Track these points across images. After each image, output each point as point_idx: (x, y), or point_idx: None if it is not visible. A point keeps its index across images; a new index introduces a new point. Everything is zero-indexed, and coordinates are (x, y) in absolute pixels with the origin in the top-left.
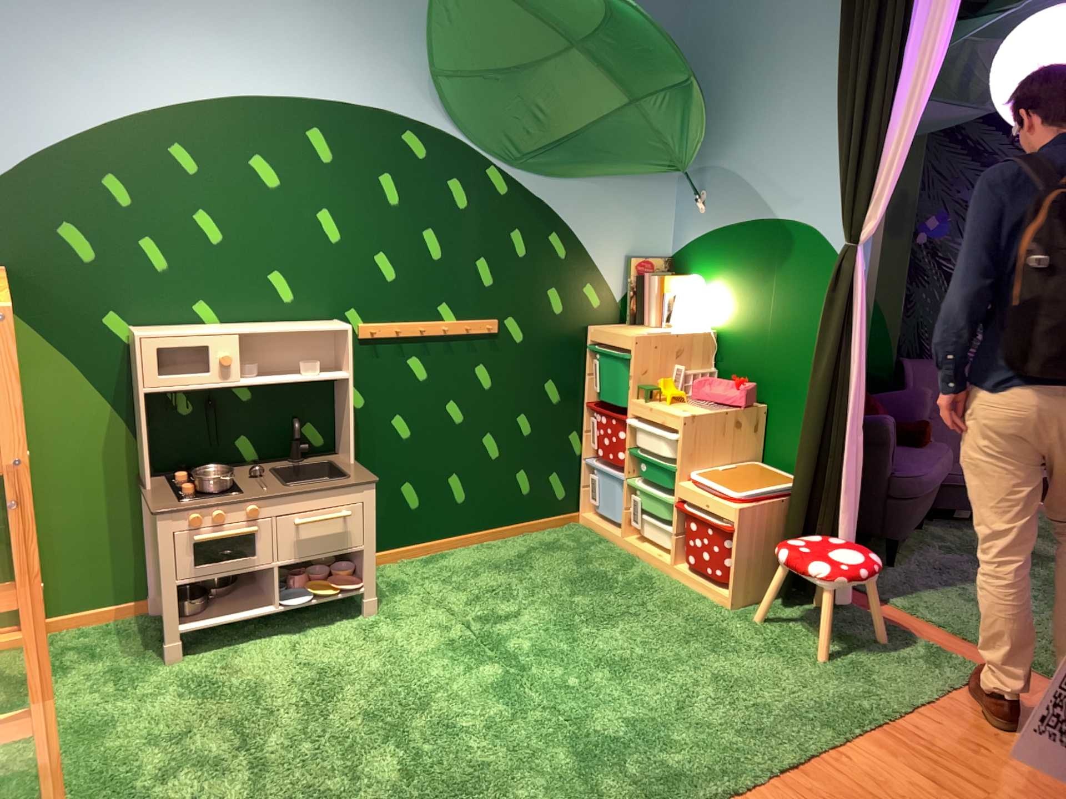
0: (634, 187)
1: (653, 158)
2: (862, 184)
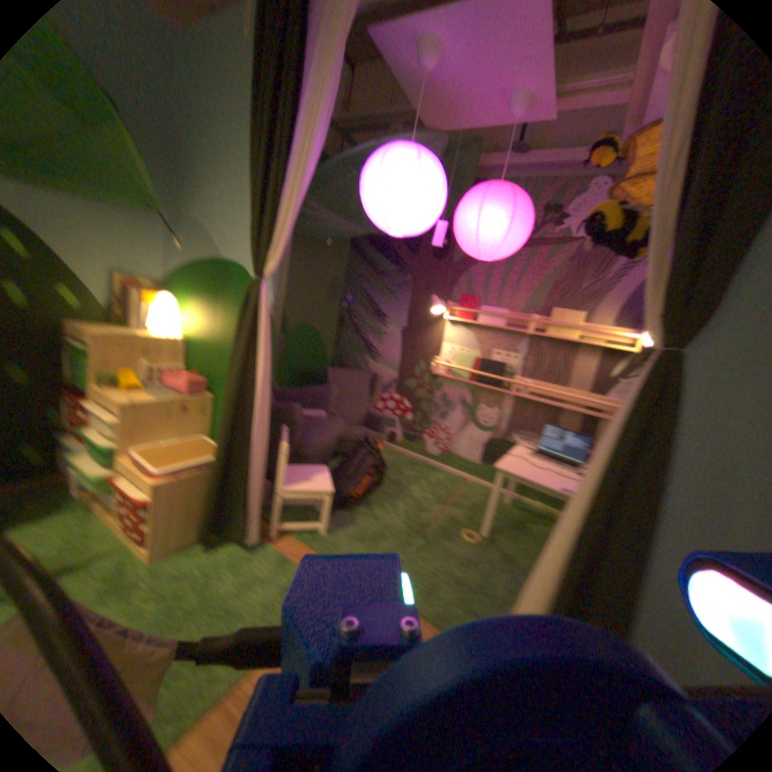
0: (116, 212)
1: (123, 184)
2: (269, 224)
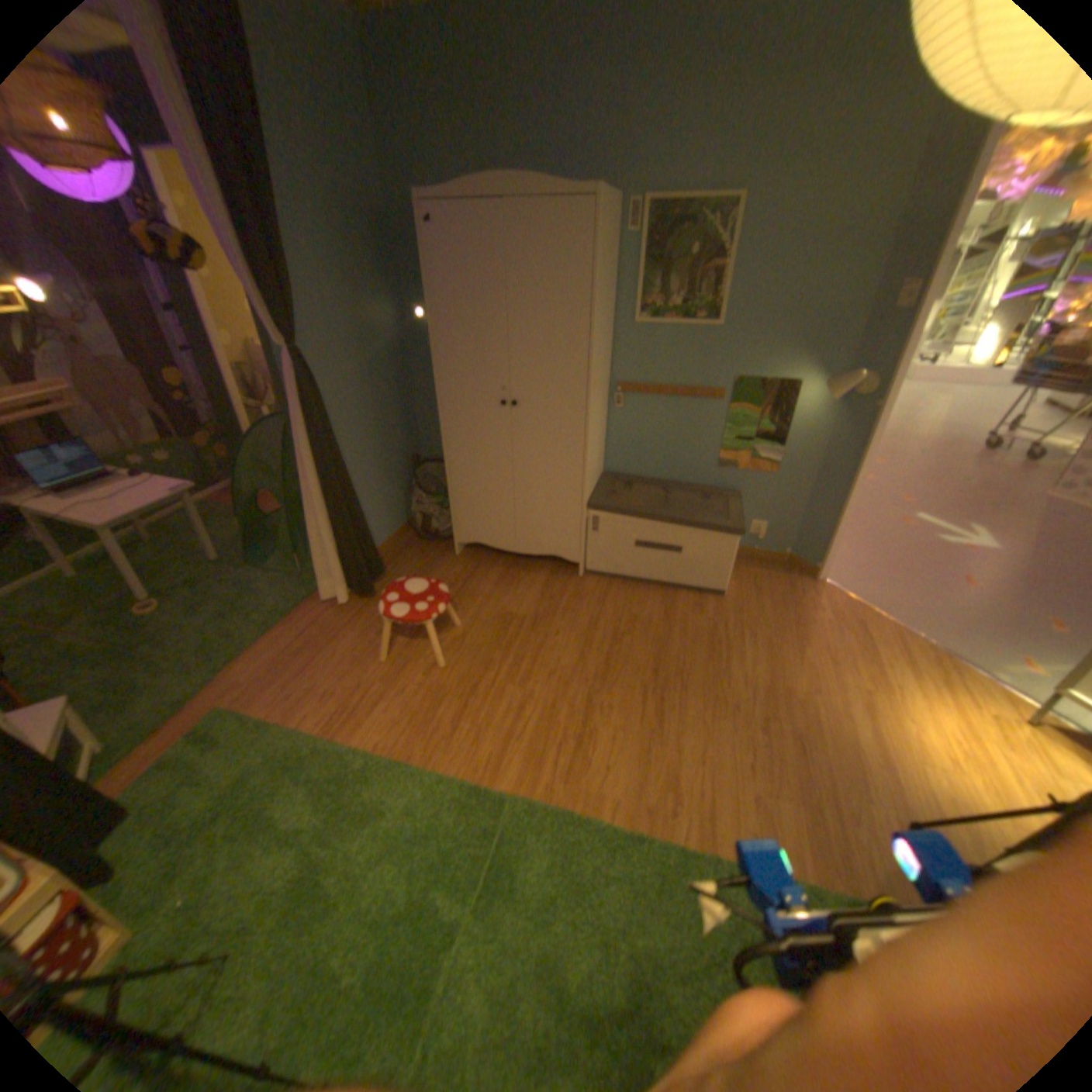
0: None
1: None
2: None
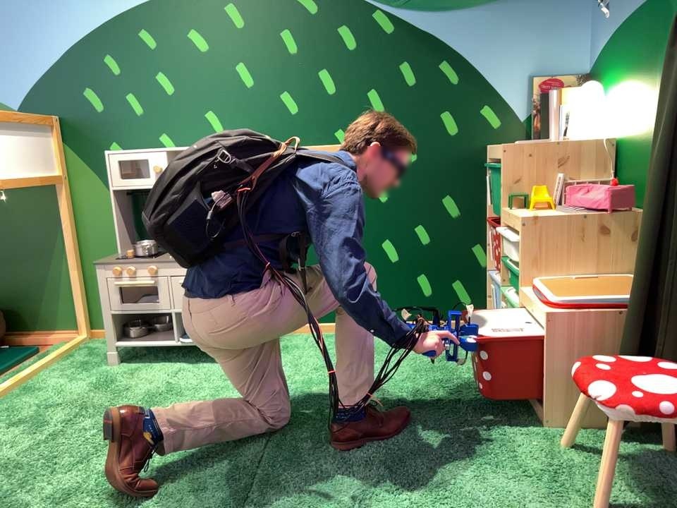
0: (532, 3)
1: None
2: None
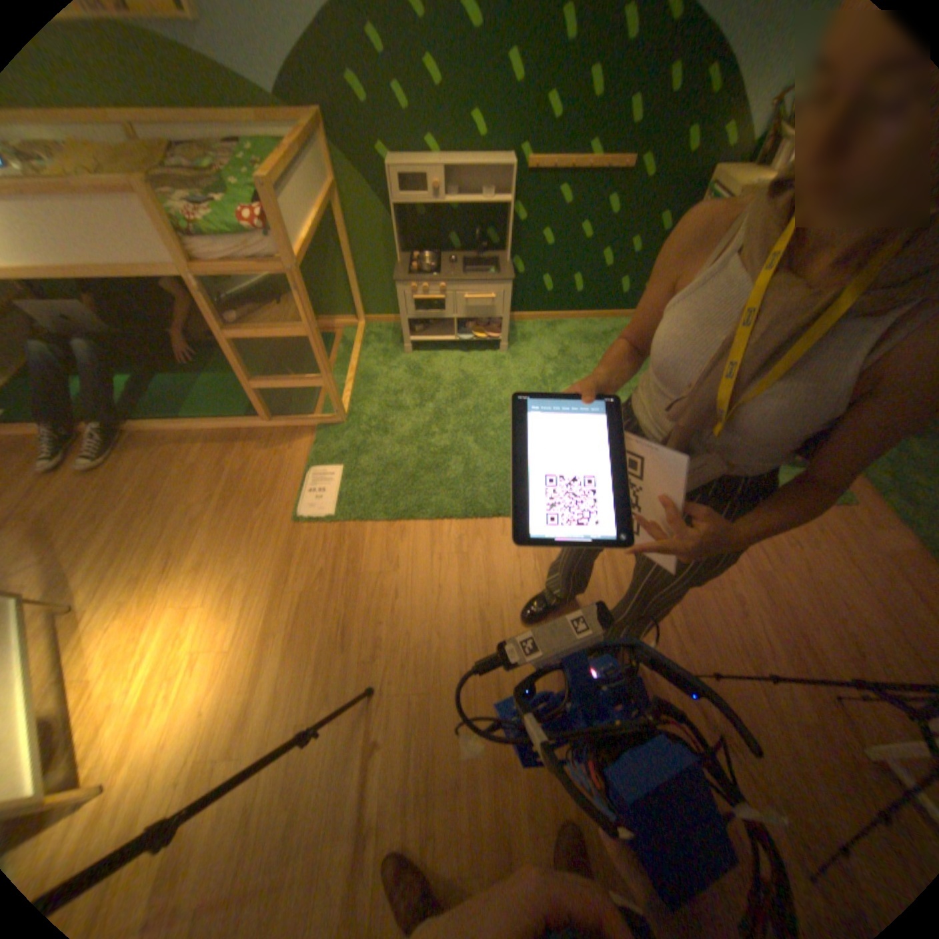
0: None
1: None
2: None
